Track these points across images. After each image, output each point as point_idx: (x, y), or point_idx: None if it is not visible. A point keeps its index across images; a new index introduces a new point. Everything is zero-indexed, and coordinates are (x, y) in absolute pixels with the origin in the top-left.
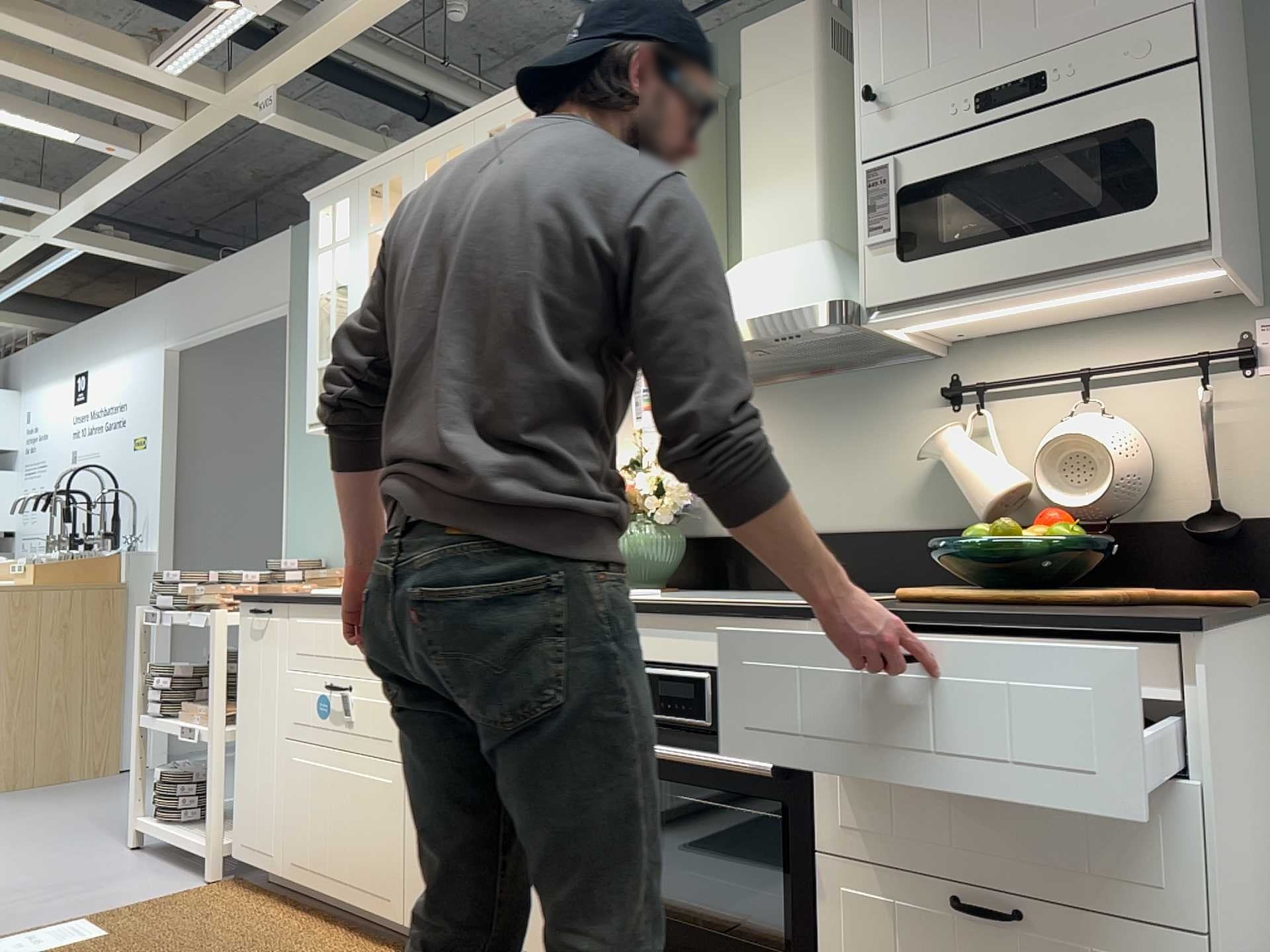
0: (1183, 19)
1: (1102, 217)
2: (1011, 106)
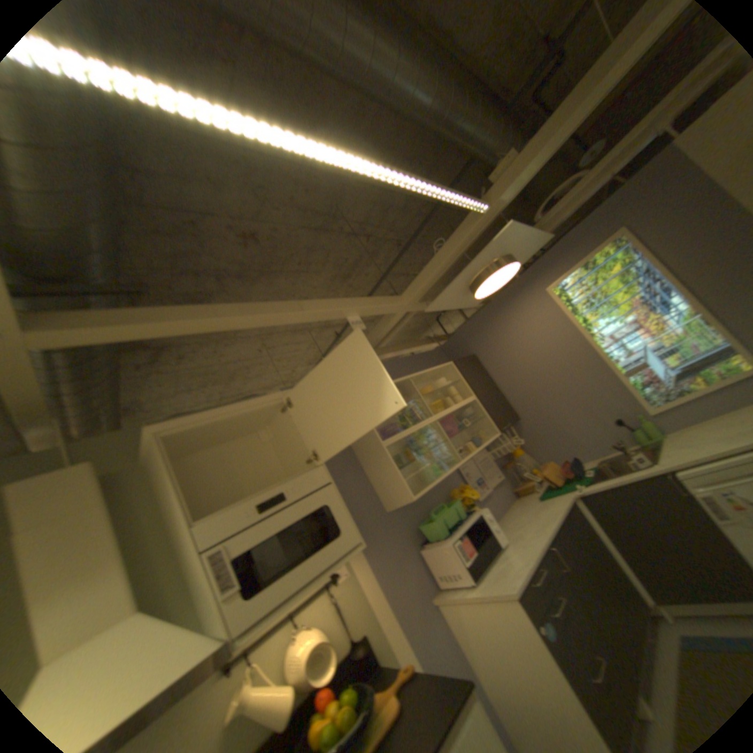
0: (324, 469)
1: (329, 544)
2: (276, 507)
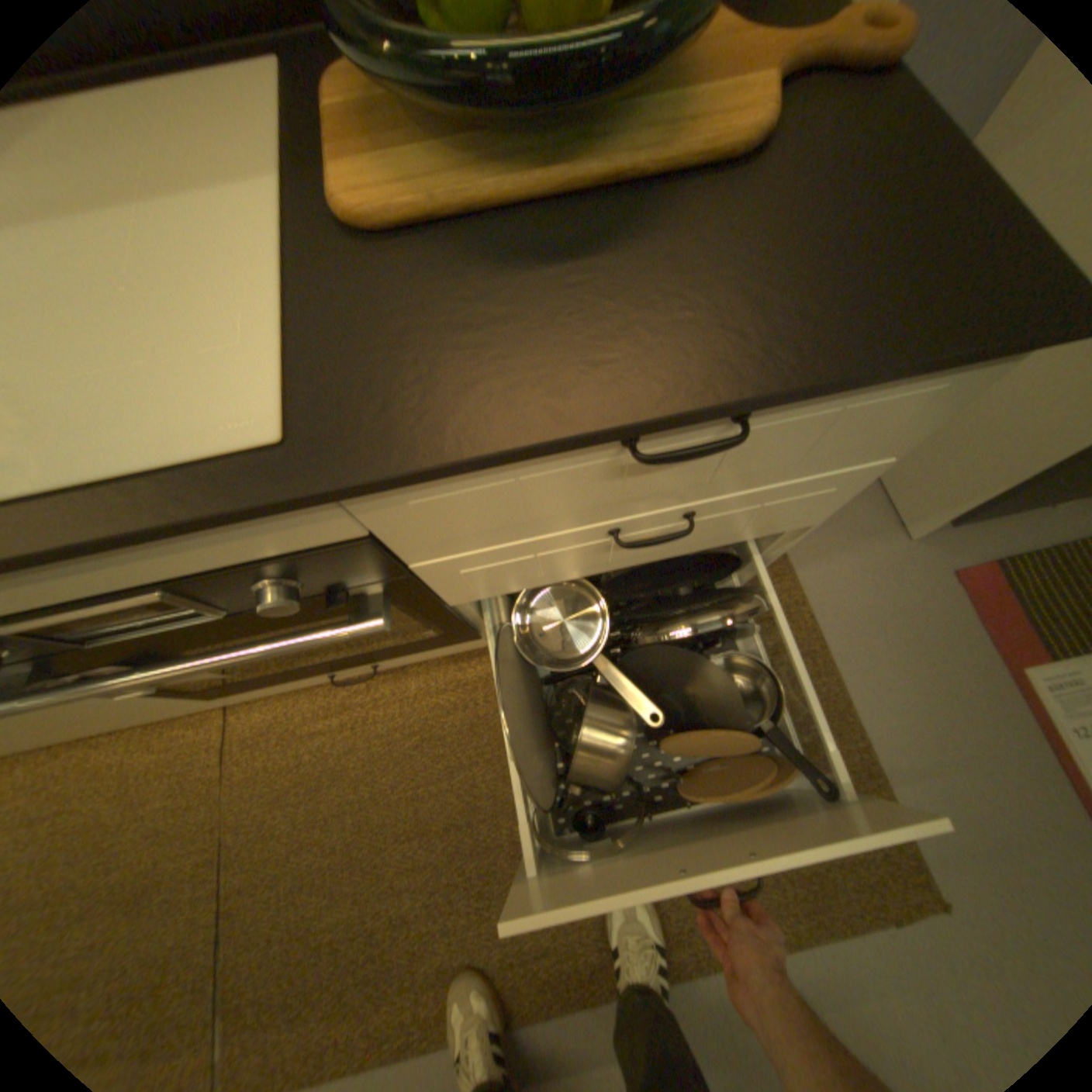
0: None
1: None
2: None
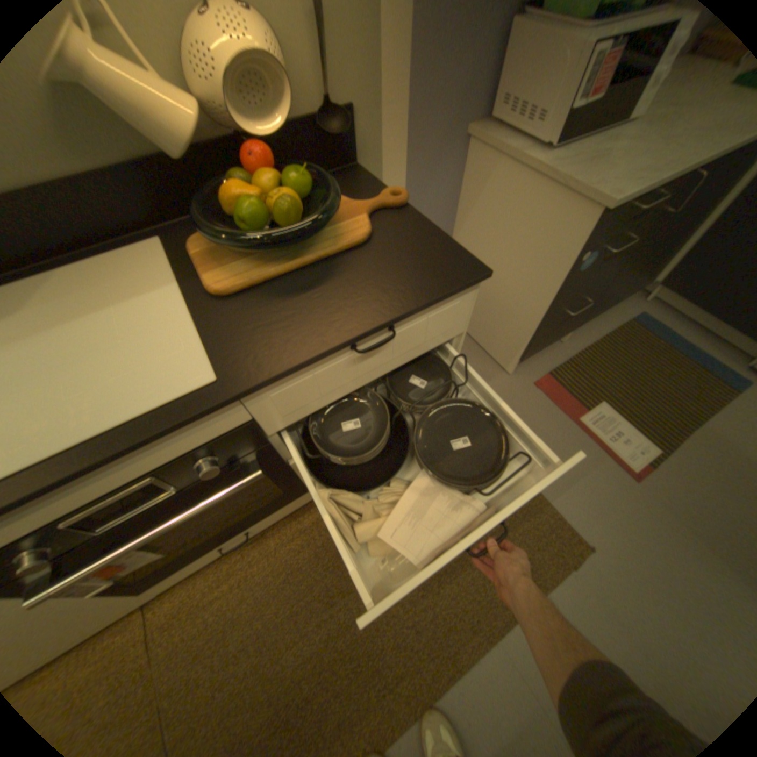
0: None
1: None
2: None
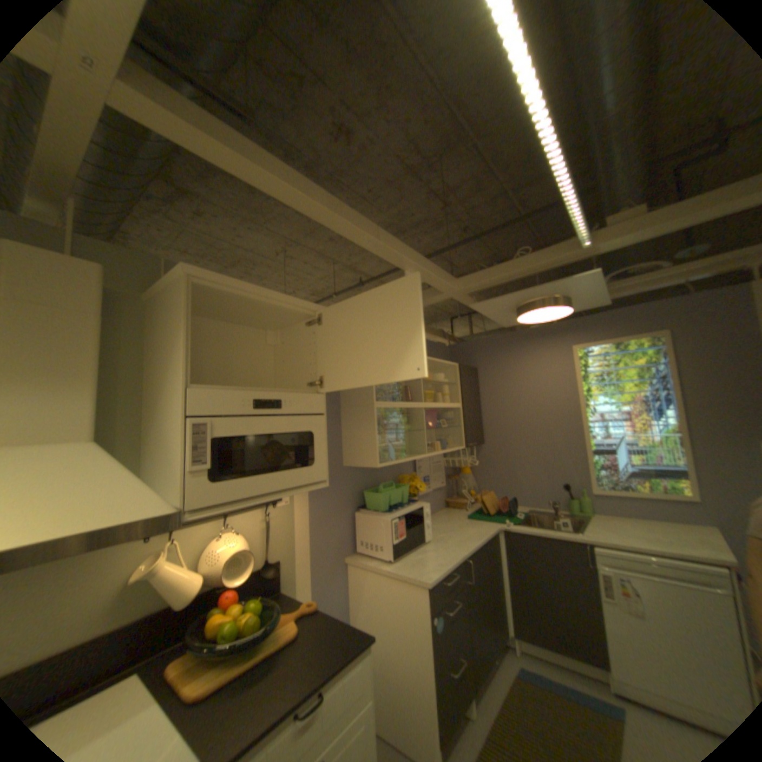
0: (323, 398)
1: (300, 467)
2: (270, 409)
